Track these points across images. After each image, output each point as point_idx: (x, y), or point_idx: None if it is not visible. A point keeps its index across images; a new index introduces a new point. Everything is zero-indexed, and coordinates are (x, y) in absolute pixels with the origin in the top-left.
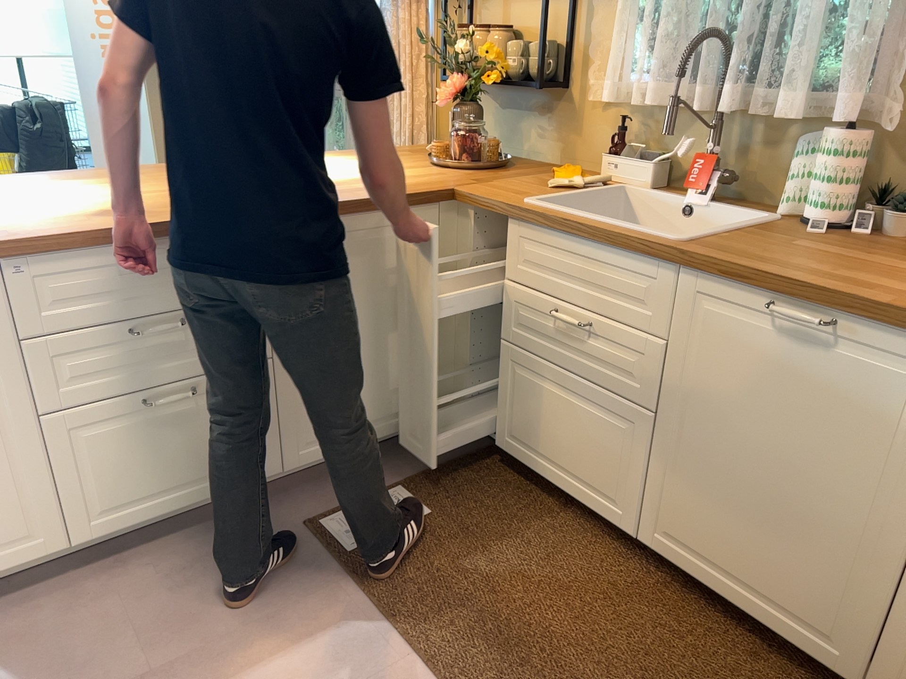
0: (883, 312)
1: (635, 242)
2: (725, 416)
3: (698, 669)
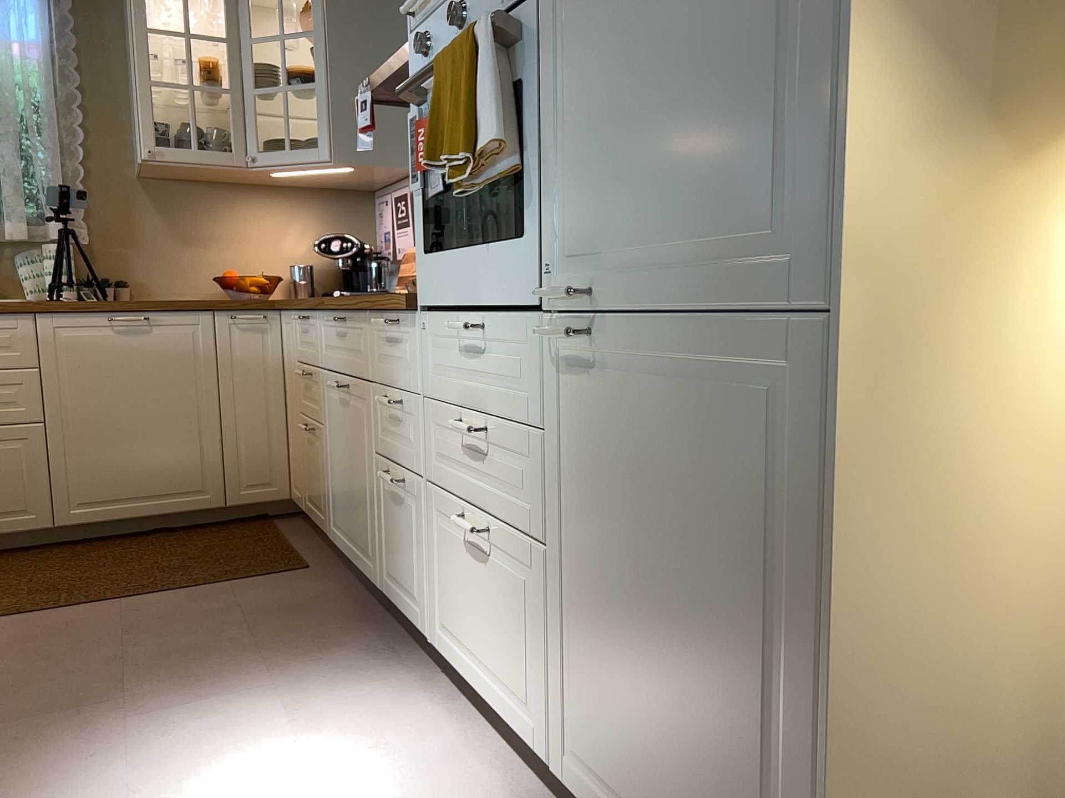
0: (169, 304)
1: None
2: (99, 397)
3: (153, 549)
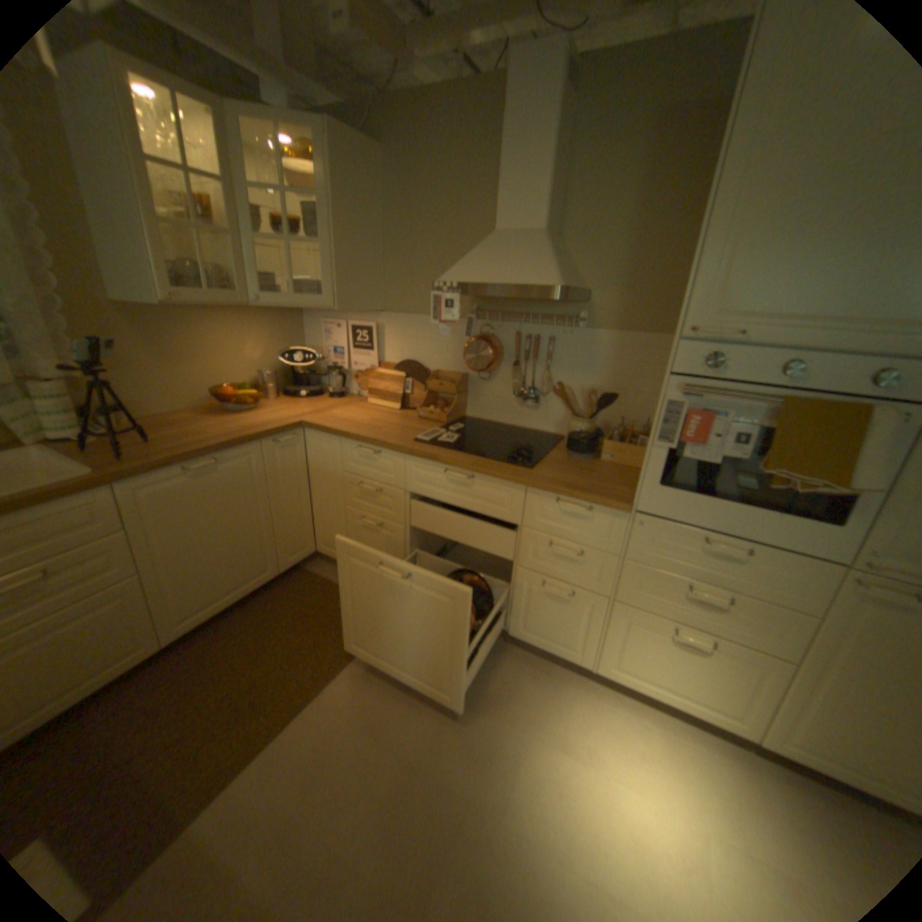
0: (231, 444)
1: (68, 490)
2: (184, 535)
3: (256, 630)
